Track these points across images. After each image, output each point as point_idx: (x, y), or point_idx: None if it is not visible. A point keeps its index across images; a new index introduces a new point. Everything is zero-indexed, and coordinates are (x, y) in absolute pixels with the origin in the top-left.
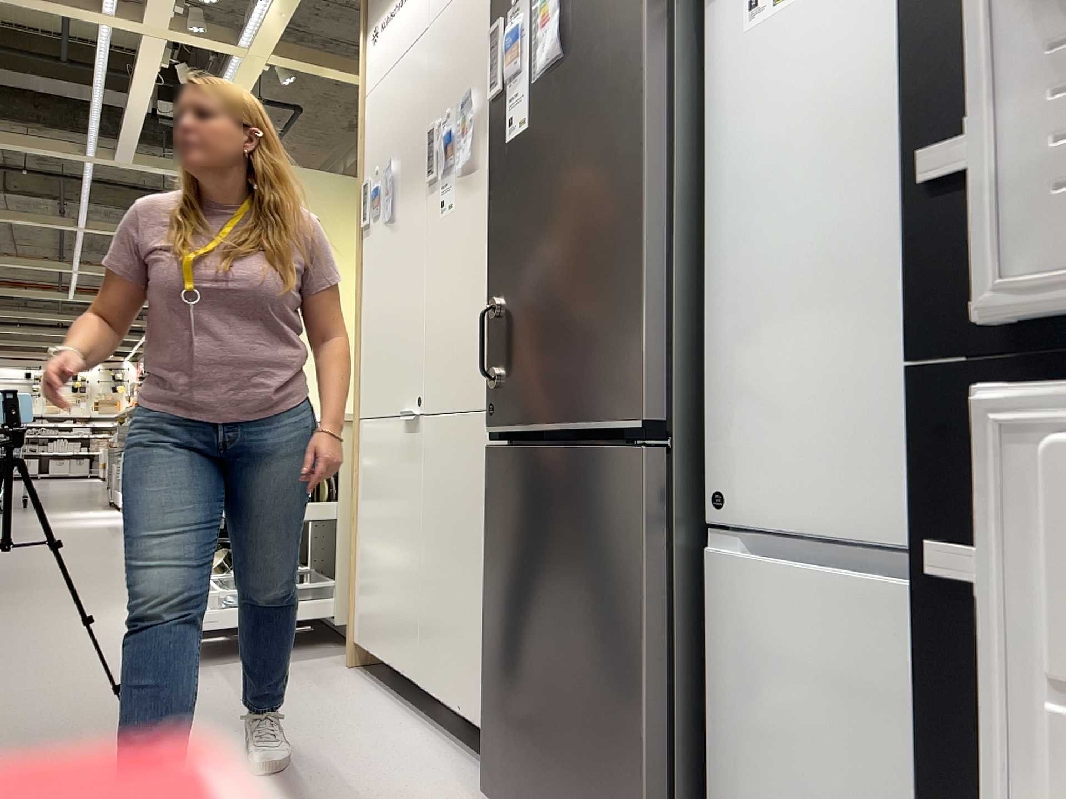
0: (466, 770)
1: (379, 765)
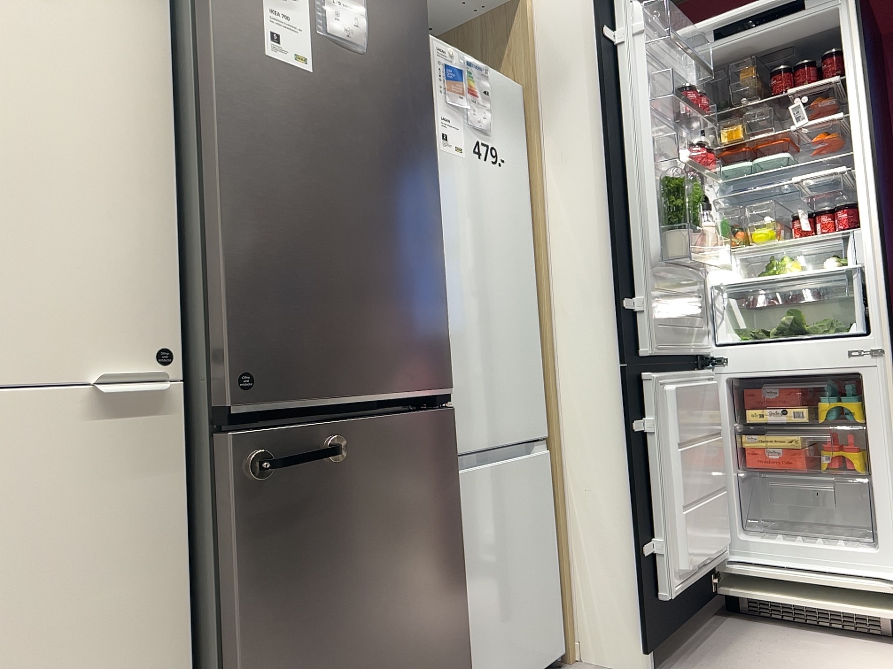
0: None
1: None
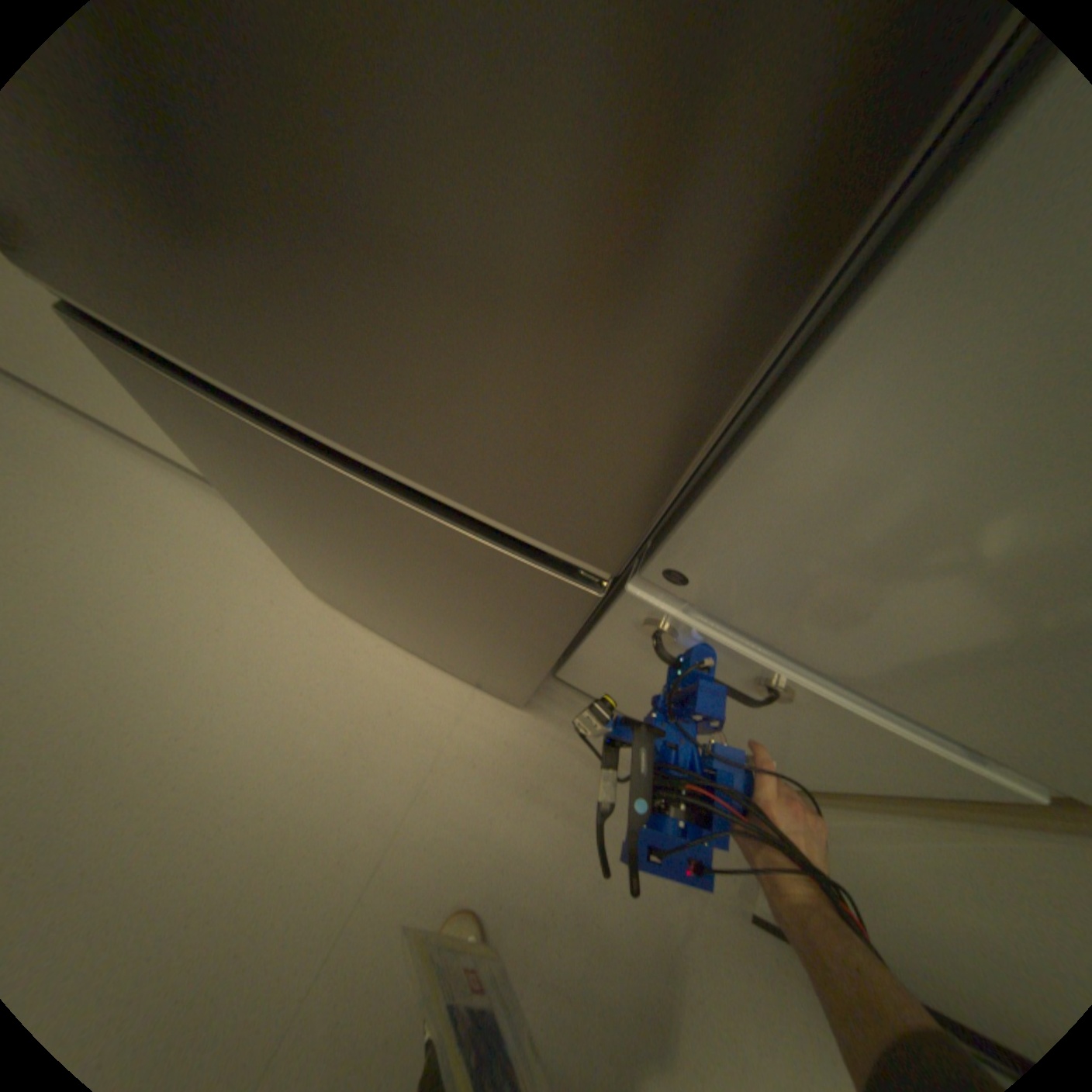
0: None
1: (156, 558)
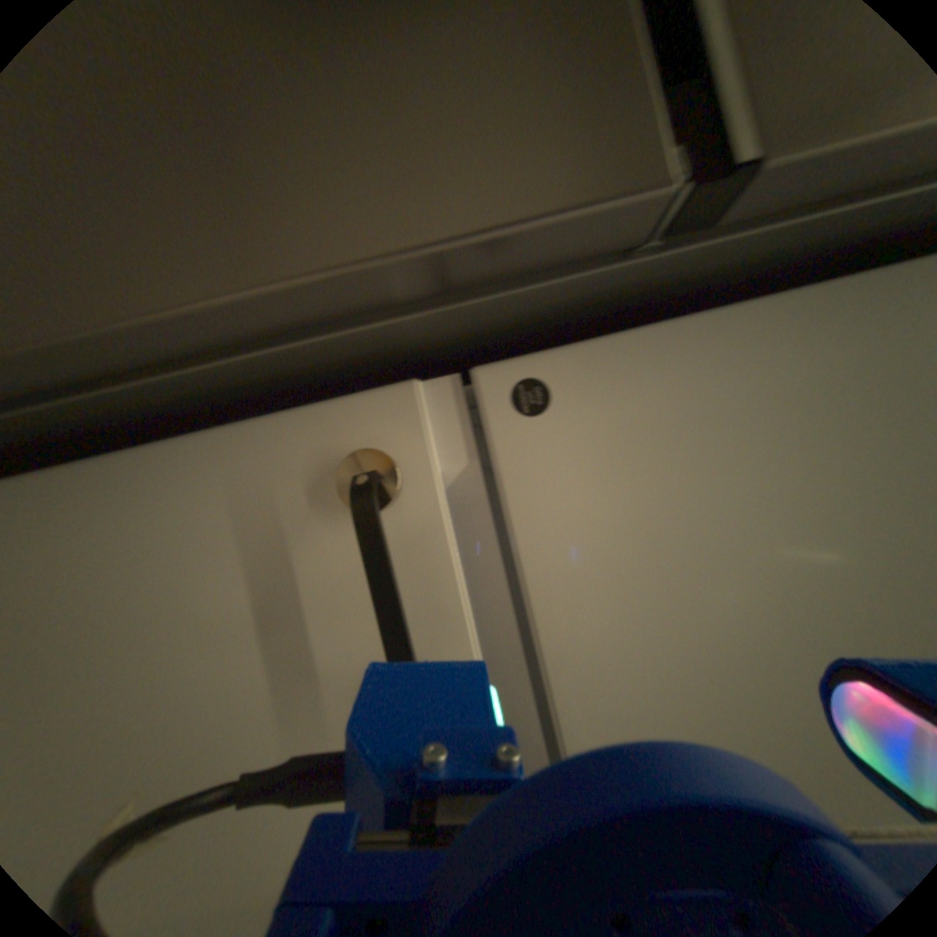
0: None
1: None
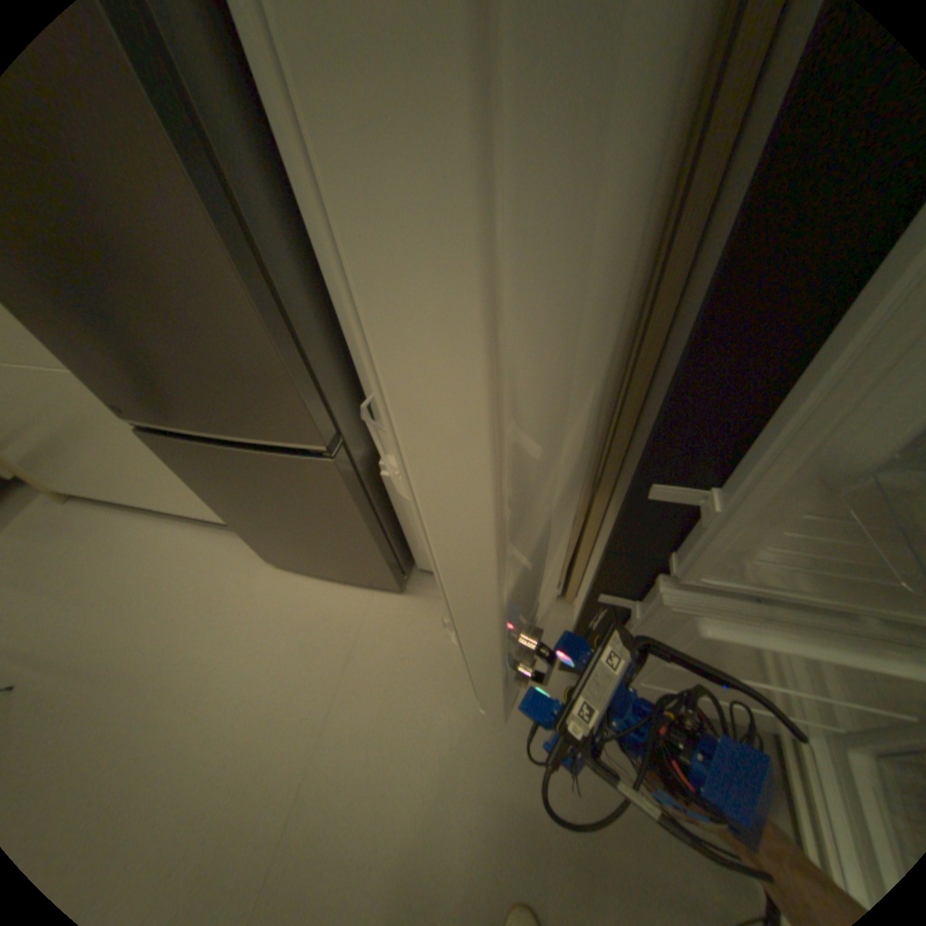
0: (233, 543)
1: (180, 574)
